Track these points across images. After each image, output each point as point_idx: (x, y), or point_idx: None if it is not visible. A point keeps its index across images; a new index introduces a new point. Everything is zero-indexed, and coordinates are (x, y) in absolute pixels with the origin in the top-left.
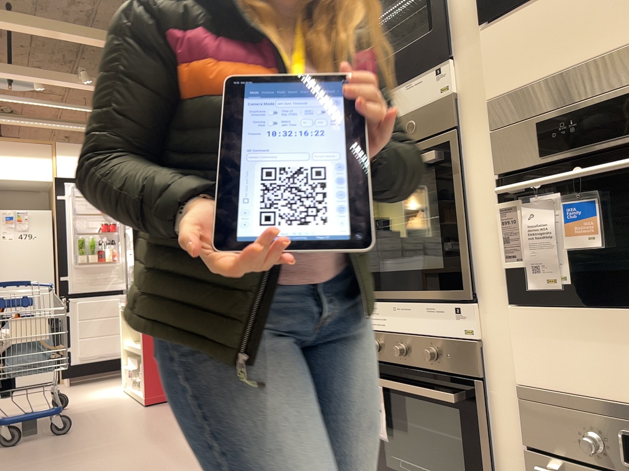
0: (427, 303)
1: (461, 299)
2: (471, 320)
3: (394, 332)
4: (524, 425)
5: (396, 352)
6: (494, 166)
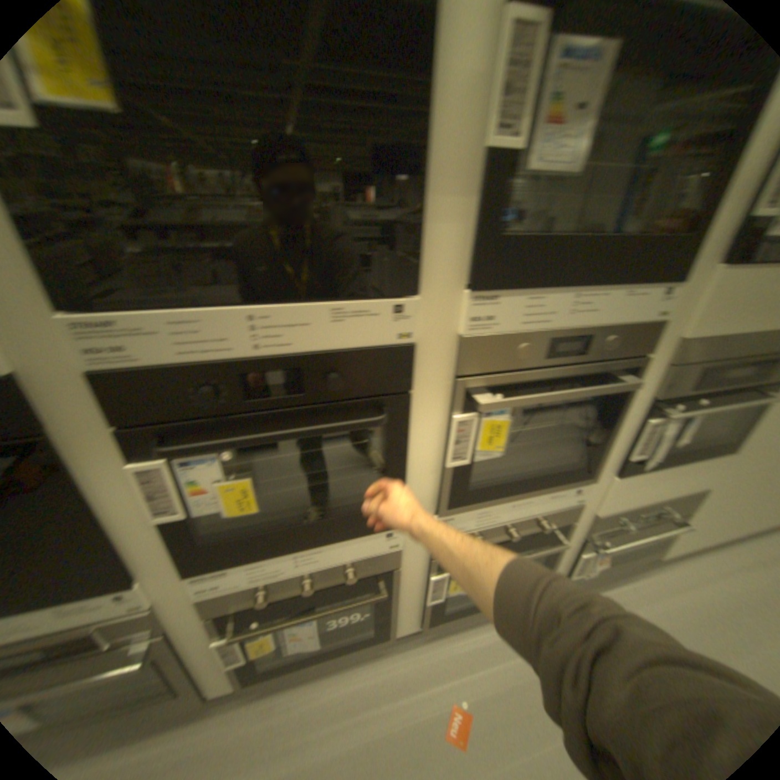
0: (552, 494)
1: (587, 486)
2: (586, 496)
3: (506, 523)
4: (593, 535)
5: (516, 540)
6: (663, 396)
